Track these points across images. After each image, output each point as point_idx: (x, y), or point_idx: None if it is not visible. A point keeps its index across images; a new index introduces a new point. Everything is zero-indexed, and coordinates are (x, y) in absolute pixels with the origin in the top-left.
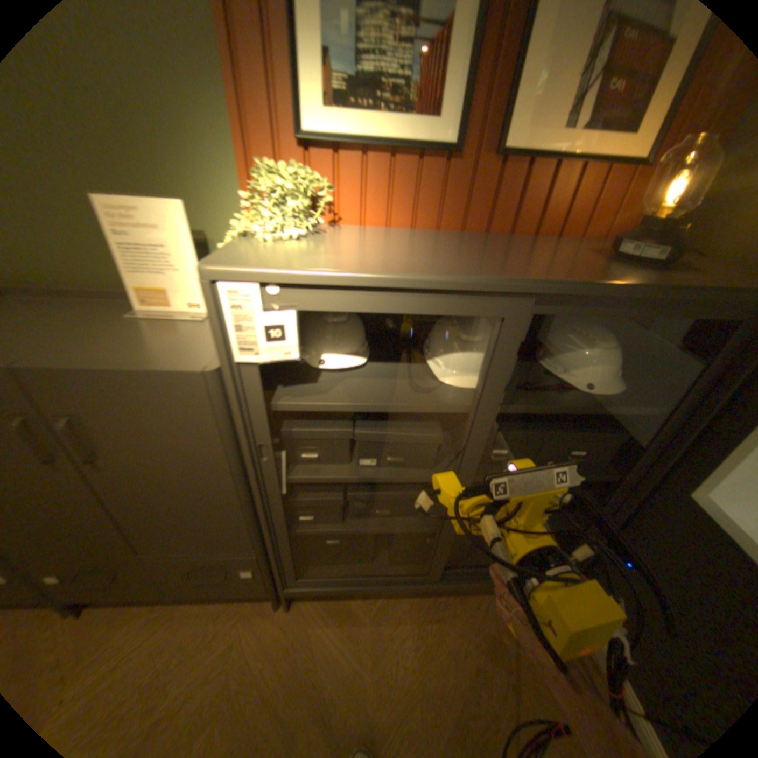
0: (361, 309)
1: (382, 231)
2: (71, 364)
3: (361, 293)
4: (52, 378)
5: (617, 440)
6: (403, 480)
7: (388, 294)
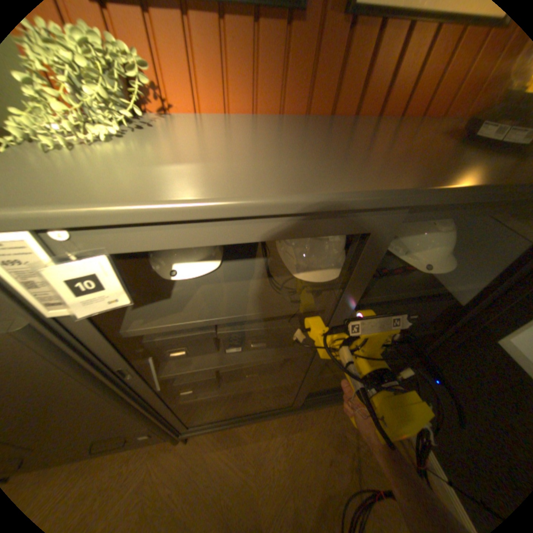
0: (196, 243)
1: (221, 119)
2: None
3: (192, 226)
4: None
5: (444, 304)
6: (267, 360)
7: (230, 224)
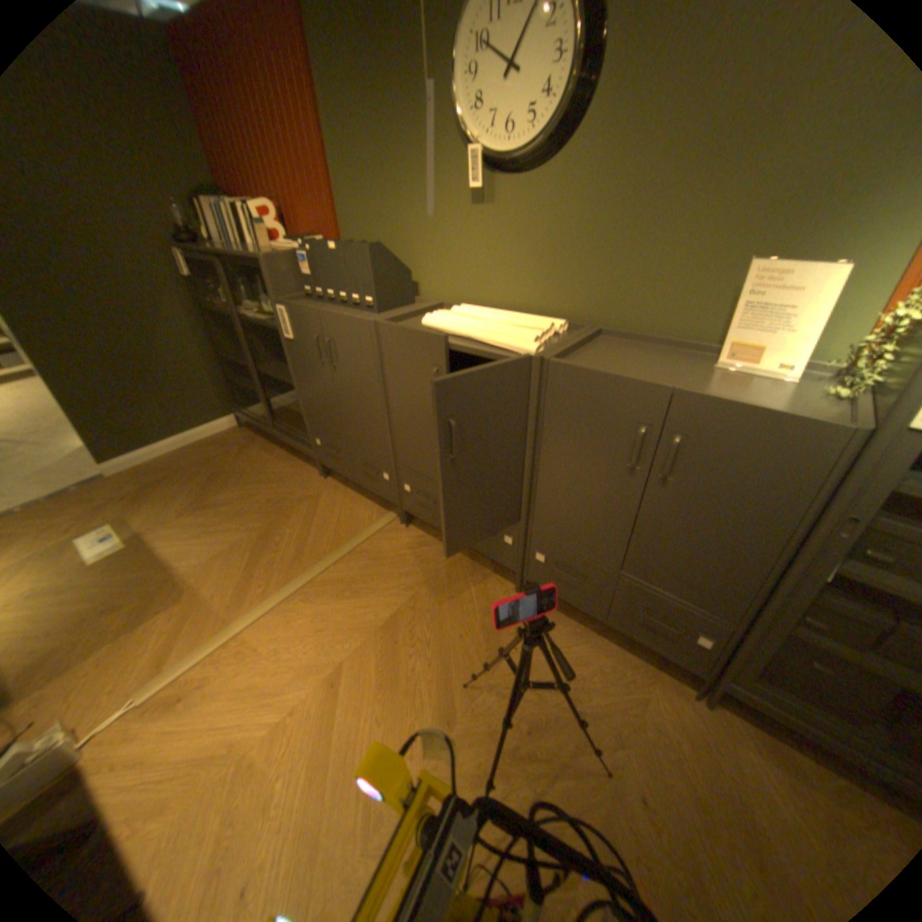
0: None
1: None
2: (721, 396)
3: None
4: (705, 403)
5: None
6: None
7: None
